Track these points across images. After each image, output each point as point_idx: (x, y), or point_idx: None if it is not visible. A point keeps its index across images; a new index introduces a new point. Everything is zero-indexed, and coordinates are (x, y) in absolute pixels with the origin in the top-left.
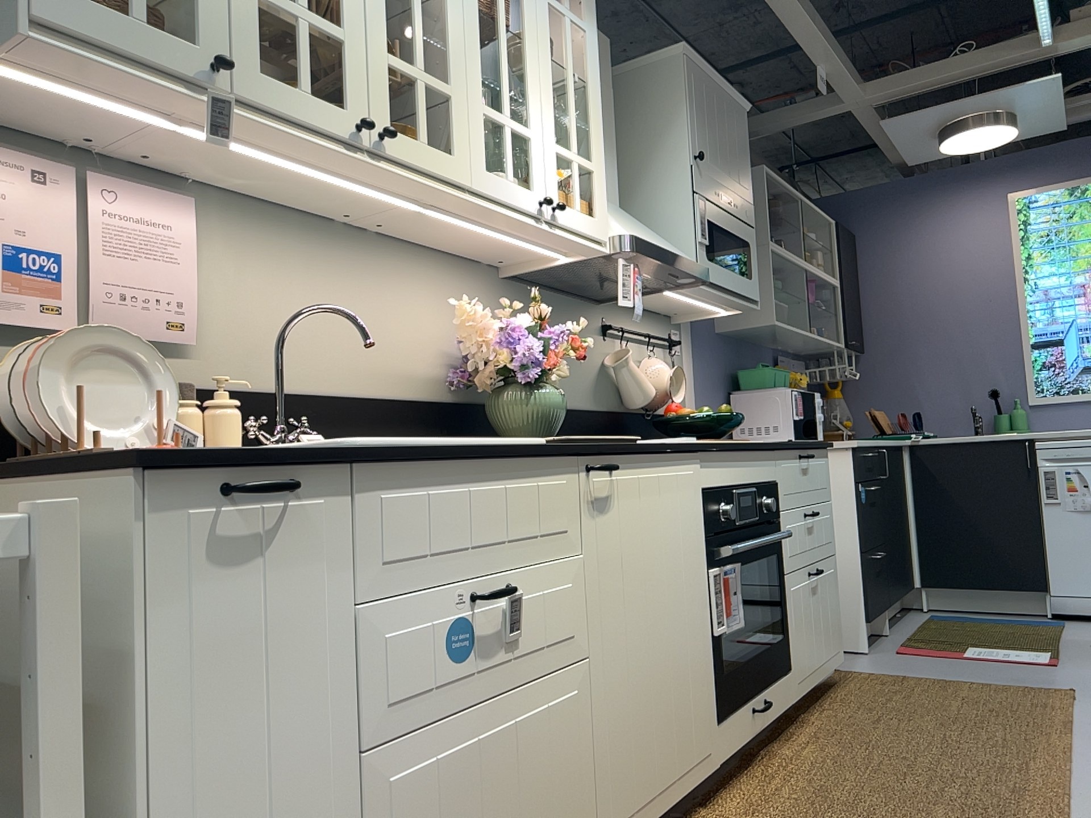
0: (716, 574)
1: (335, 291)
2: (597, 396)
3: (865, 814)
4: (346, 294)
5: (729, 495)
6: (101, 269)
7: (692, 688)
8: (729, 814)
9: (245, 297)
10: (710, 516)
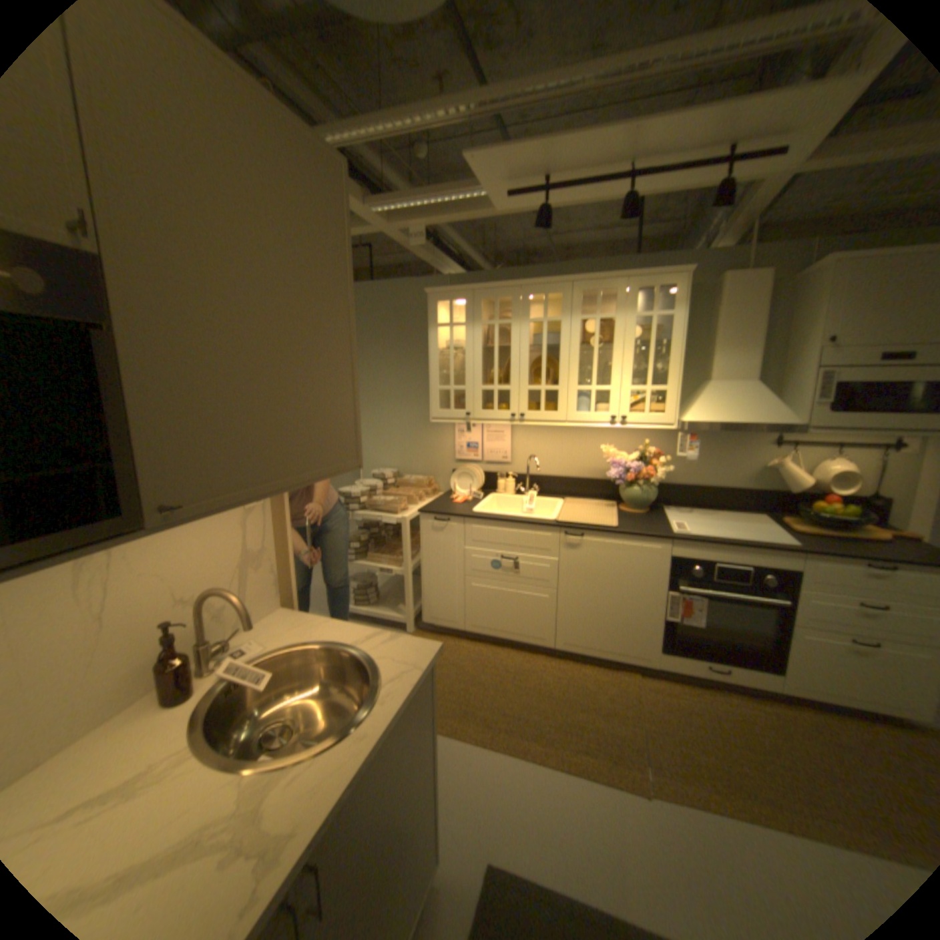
0: (675, 596)
1: (563, 442)
2: (756, 481)
3: (681, 731)
4: (568, 442)
5: (708, 566)
6: (485, 446)
7: (637, 631)
8: (646, 686)
9: (528, 448)
10: (678, 570)
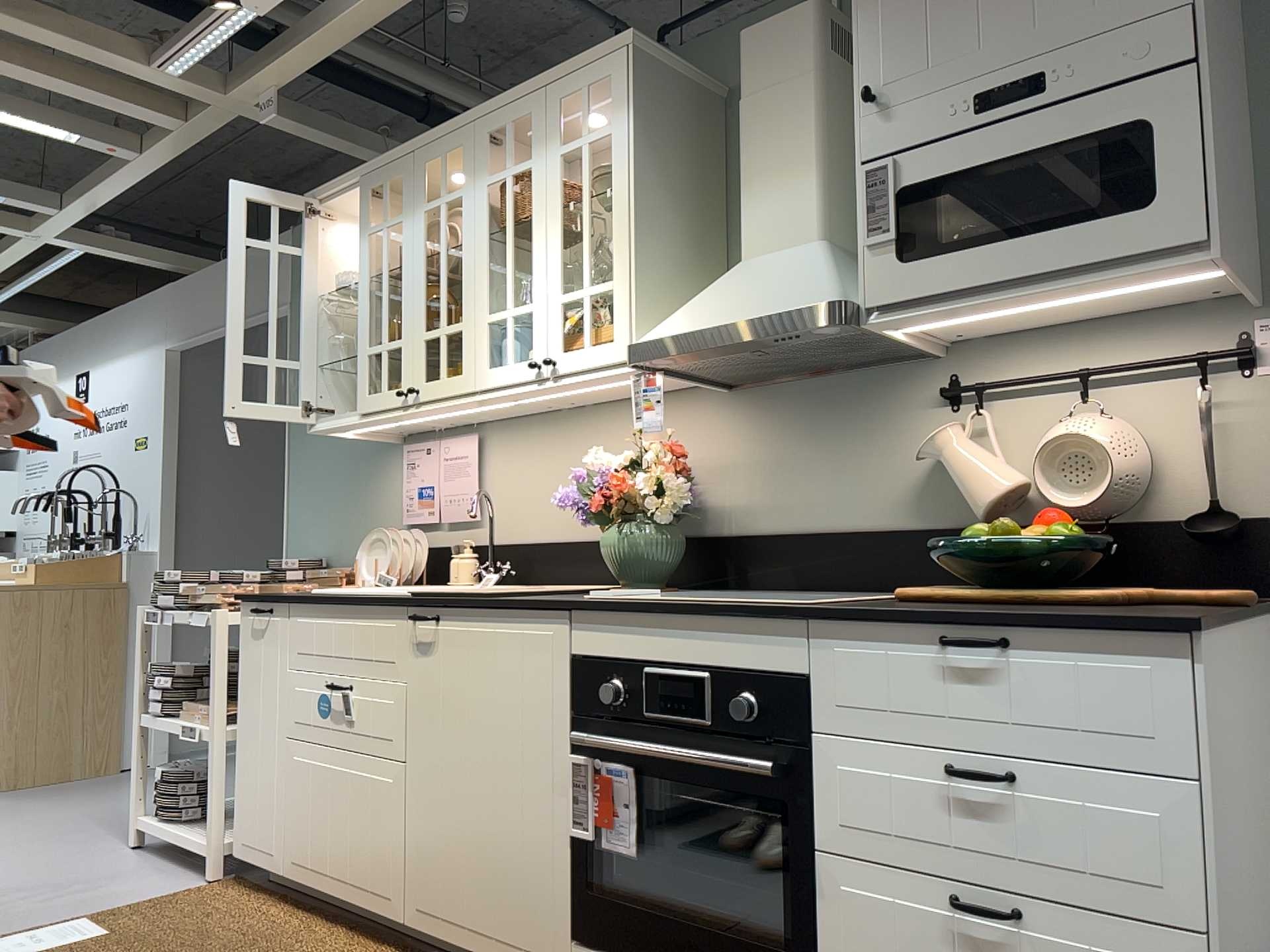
0: (580, 763)
1: (558, 462)
2: (918, 506)
3: None
4: (566, 461)
5: (630, 672)
6: (441, 488)
7: (525, 868)
8: None
9: (507, 483)
10: (582, 691)
